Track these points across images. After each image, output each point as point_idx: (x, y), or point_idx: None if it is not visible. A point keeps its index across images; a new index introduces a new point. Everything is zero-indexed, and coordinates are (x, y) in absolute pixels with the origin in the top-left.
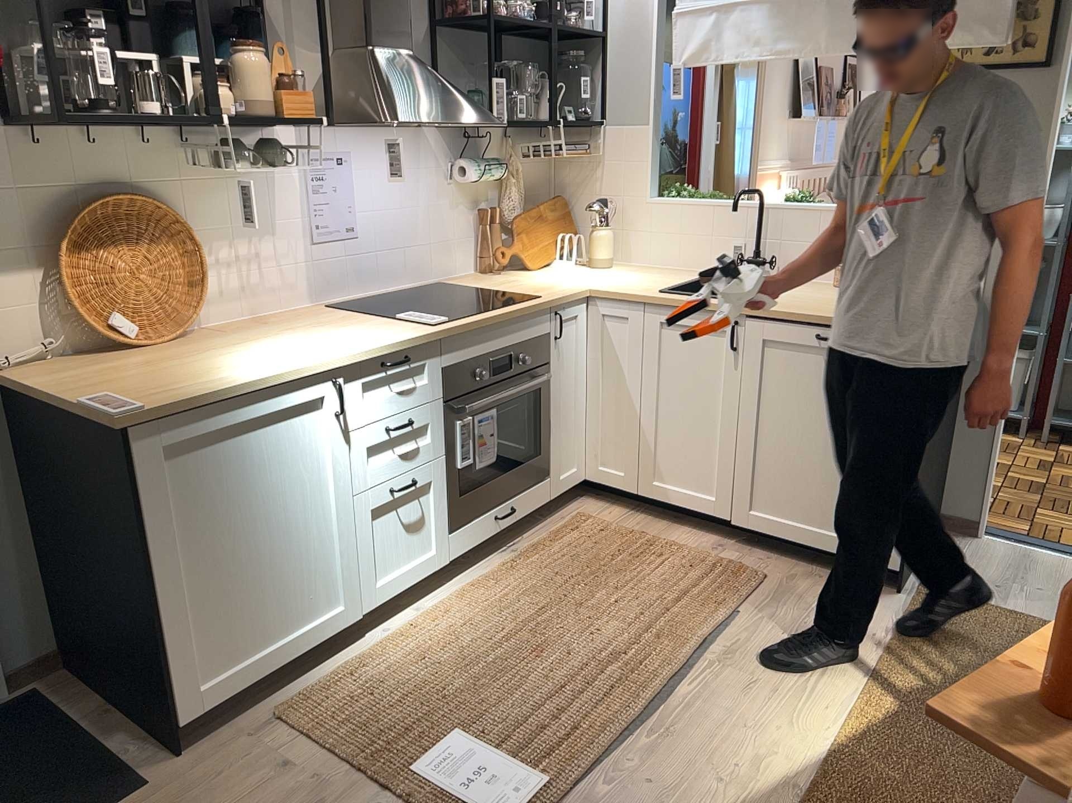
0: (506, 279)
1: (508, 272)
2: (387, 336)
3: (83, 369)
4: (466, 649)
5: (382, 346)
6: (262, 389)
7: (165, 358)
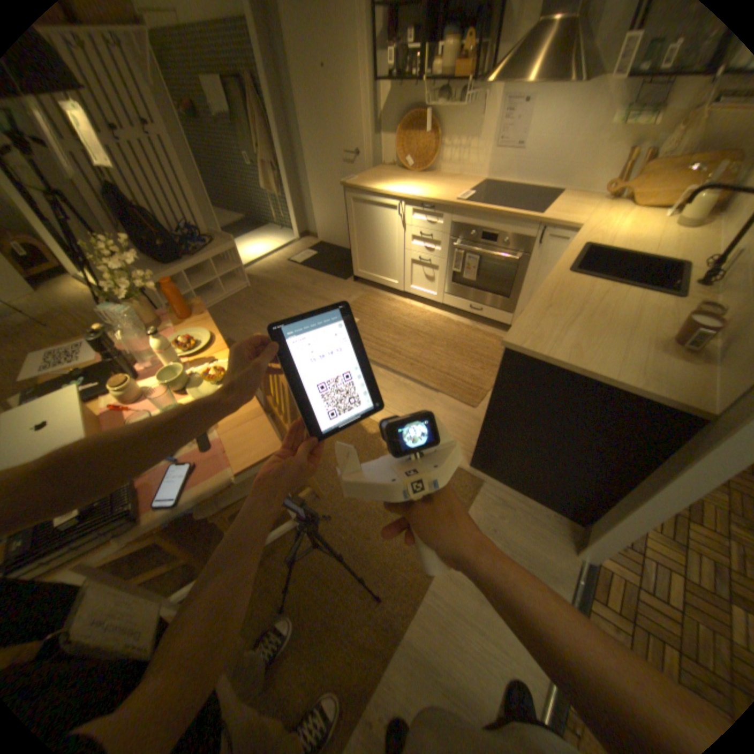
0: (595, 203)
1: (624, 202)
2: (434, 196)
3: (385, 171)
4: (398, 318)
5: (420, 197)
6: (377, 193)
7: (398, 176)
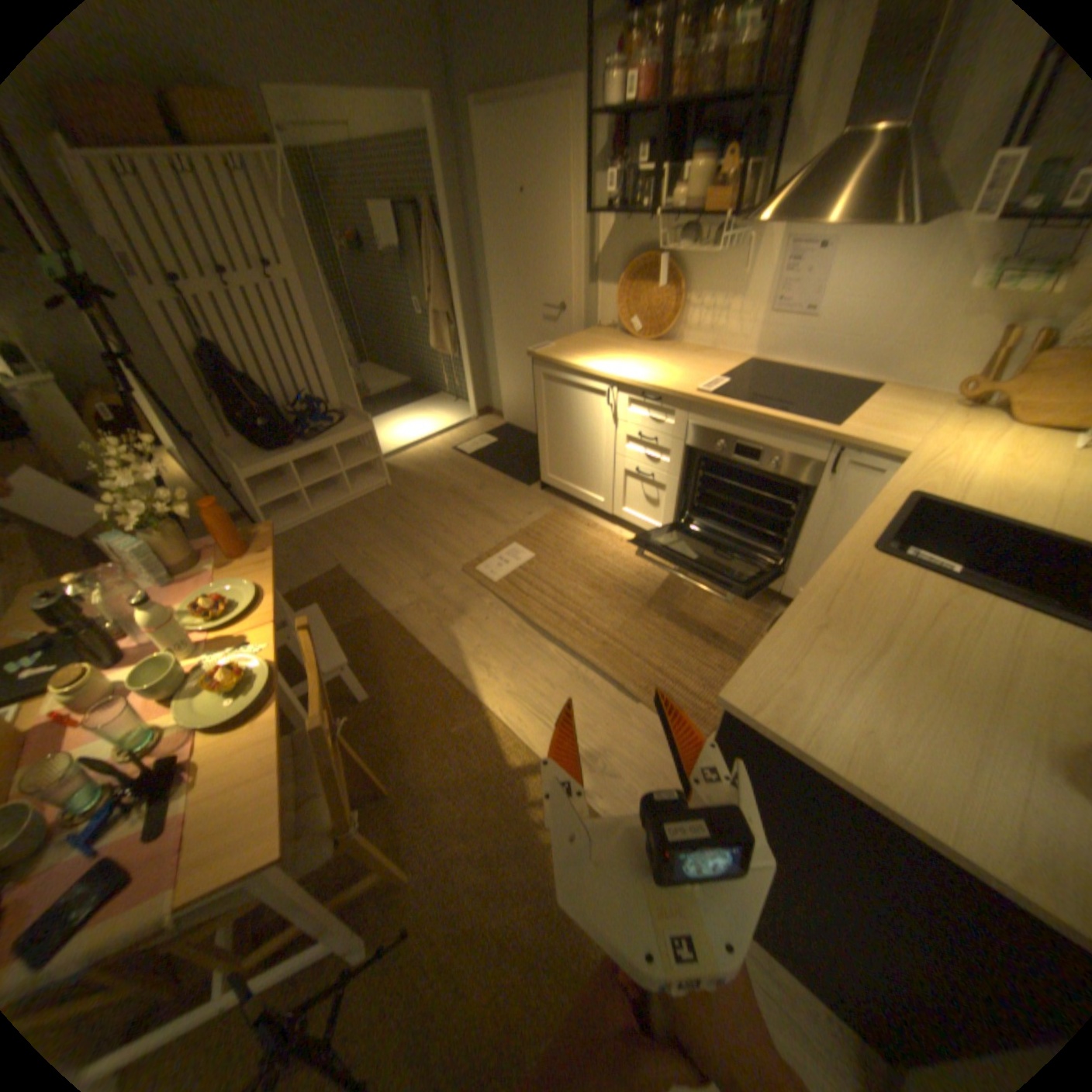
0: (940, 411)
1: (994, 412)
2: (663, 381)
3: (599, 336)
4: (598, 558)
5: (640, 382)
6: (578, 370)
7: (616, 344)
